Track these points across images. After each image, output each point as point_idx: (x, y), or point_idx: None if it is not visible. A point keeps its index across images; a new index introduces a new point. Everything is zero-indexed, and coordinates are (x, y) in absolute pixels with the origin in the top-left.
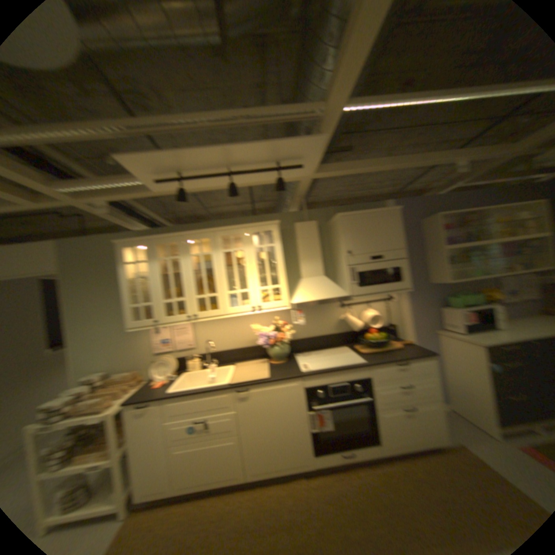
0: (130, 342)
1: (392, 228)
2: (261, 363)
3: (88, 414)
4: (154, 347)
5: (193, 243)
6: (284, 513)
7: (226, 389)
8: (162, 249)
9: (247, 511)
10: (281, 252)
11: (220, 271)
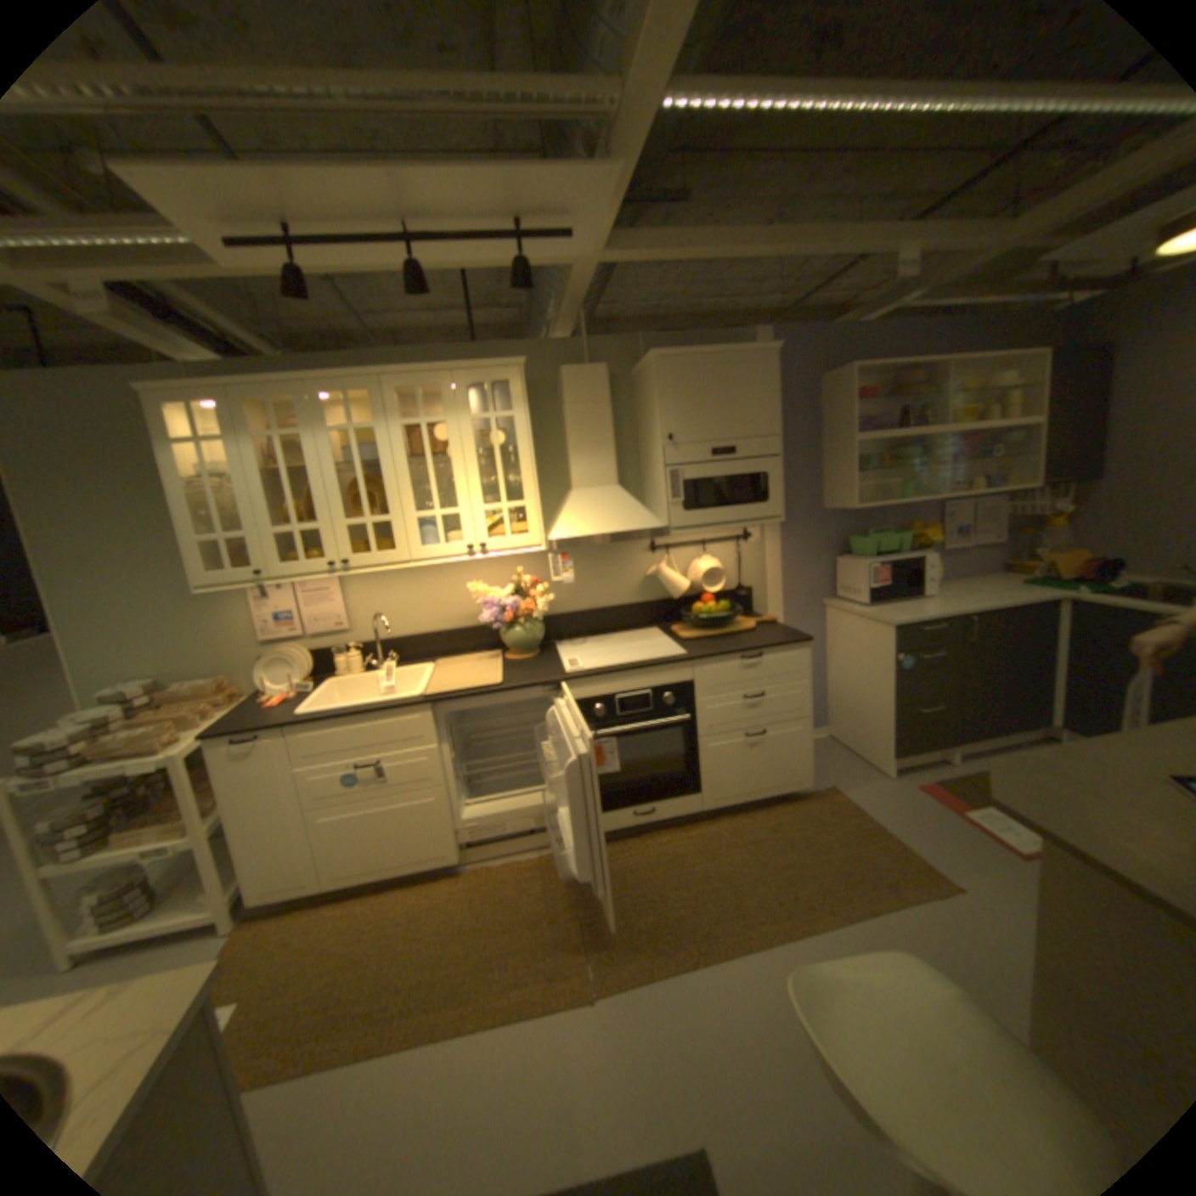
0: (195, 616)
1: (757, 389)
2: (484, 658)
3: (119, 757)
4: (252, 628)
5: (323, 398)
6: (525, 901)
7: (413, 703)
8: (250, 410)
9: (460, 903)
10: (525, 430)
11: (391, 466)
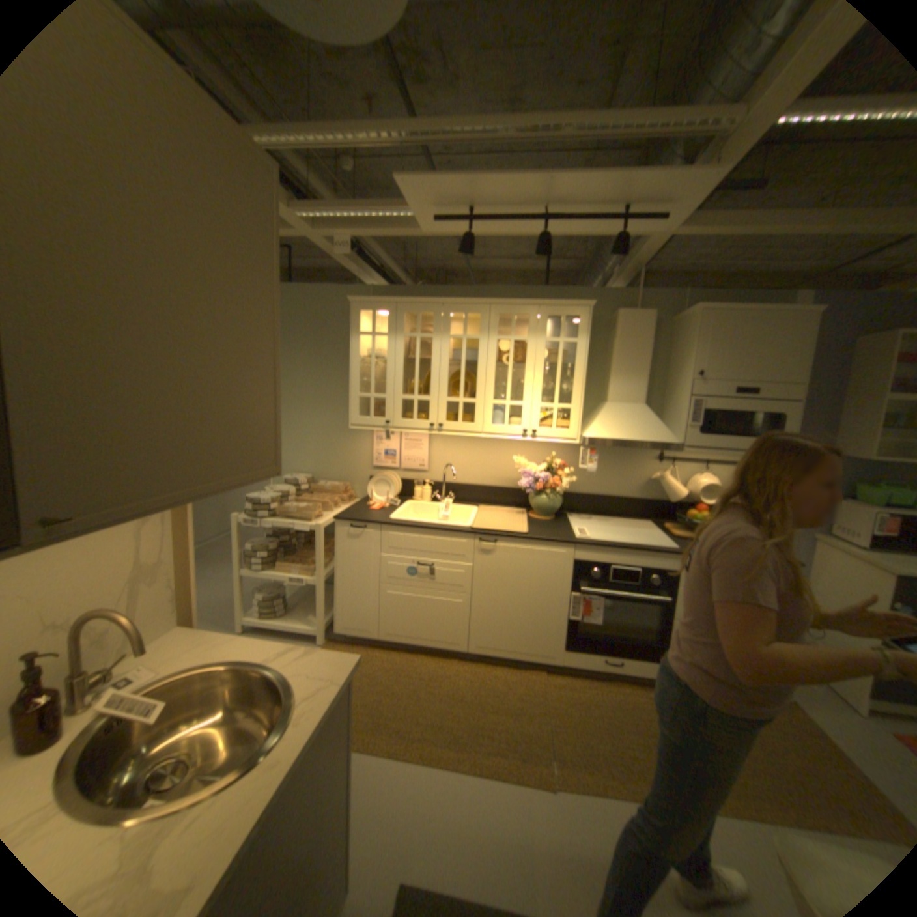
0: (341, 442)
1: (792, 342)
2: (512, 512)
3: (291, 517)
4: (370, 457)
5: (448, 315)
6: (510, 697)
7: (464, 531)
8: (404, 319)
9: (464, 681)
10: (583, 353)
11: (483, 366)
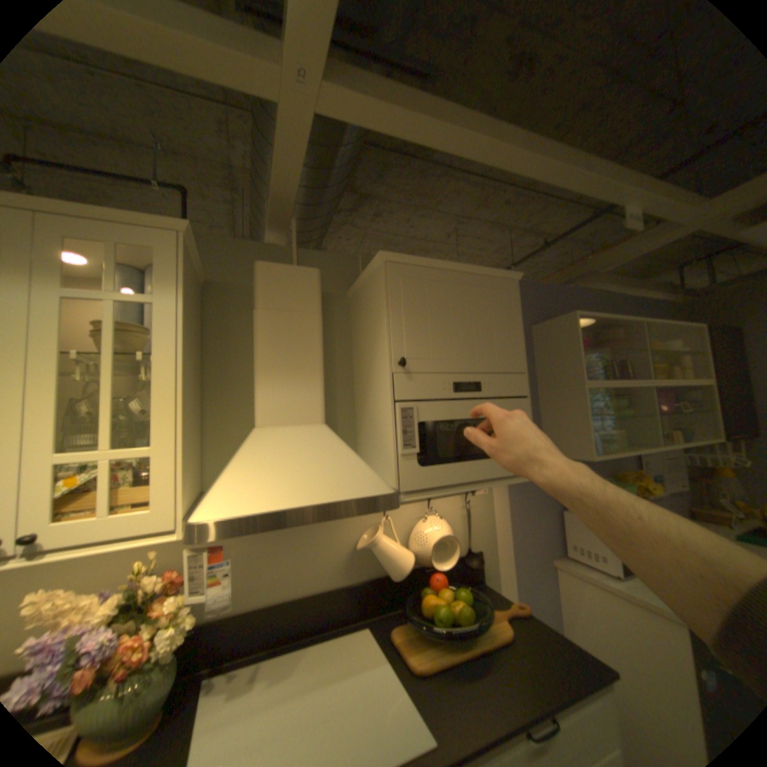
0: None
1: (499, 317)
2: None
3: None
4: None
5: None
6: None
7: None
8: None
9: None
10: (169, 326)
11: None
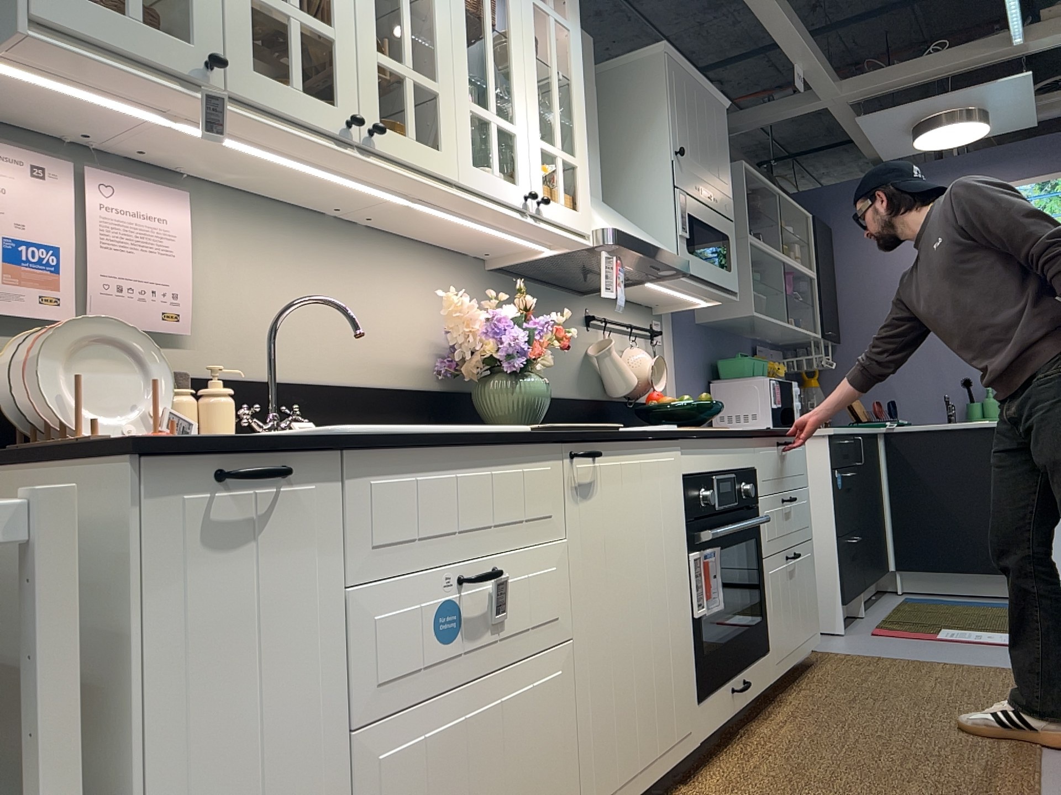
0: None
1: (720, 140)
2: None
3: None
4: None
5: None
6: None
7: (546, 435)
8: None
9: None
10: (579, 57)
11: None
